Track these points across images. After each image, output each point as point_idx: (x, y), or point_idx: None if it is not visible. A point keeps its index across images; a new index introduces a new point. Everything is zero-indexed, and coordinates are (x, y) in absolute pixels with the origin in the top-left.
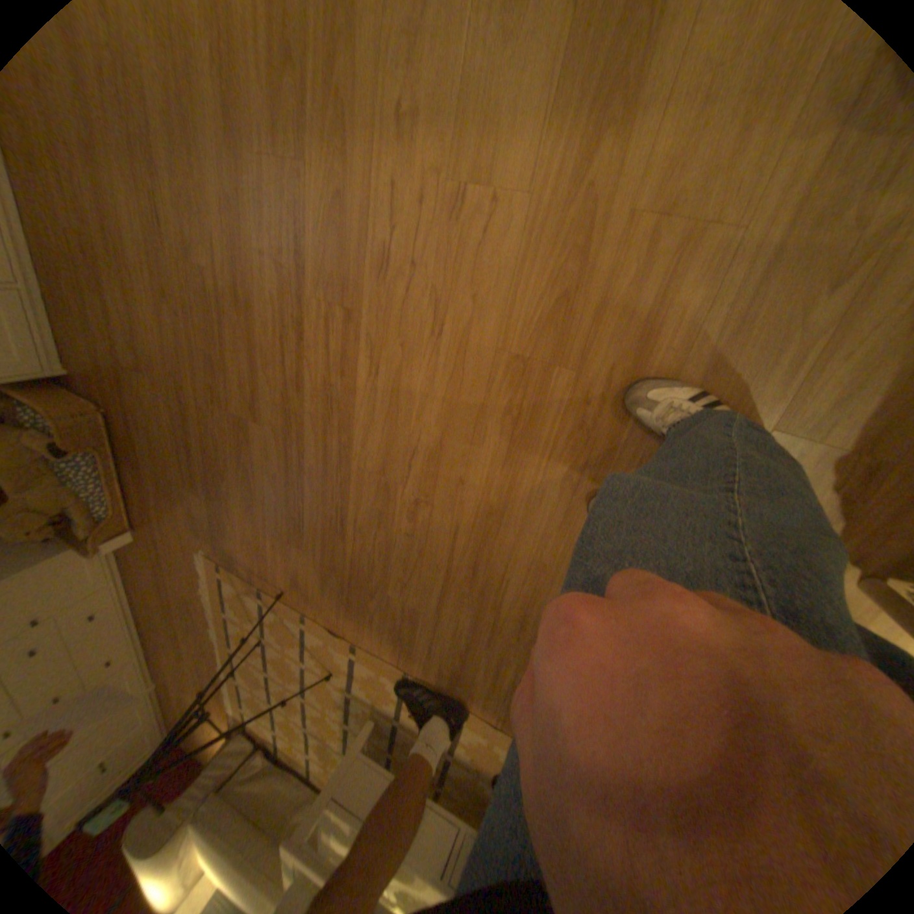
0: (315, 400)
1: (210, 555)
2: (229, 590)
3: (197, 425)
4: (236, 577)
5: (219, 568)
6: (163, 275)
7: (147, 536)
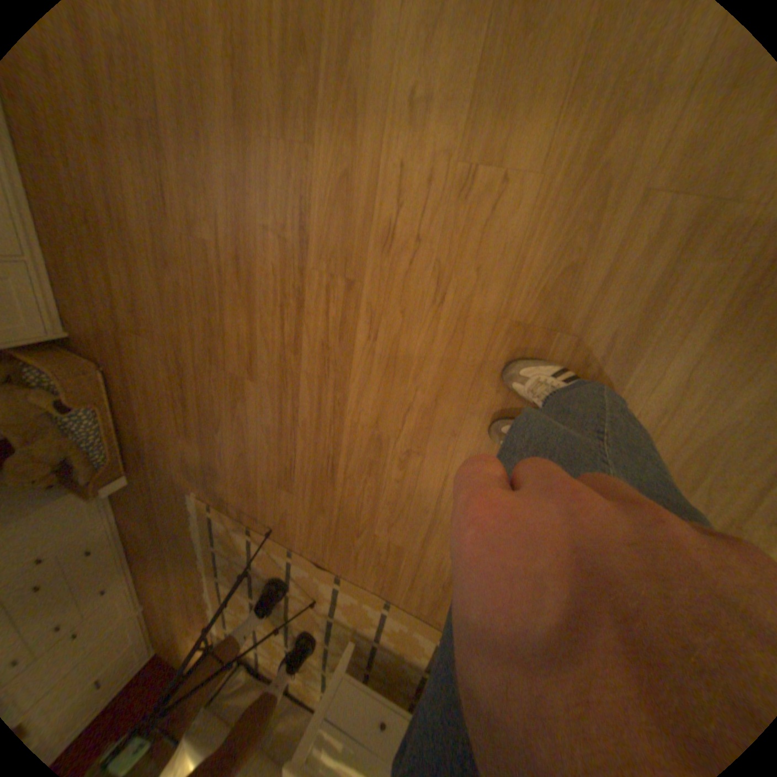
0: (312, 361)
1: (202, 497)
2: (219, 527)
3: (195, 382)
4: (226, 516)
5: (210, 508)
6: (167, 248)
7: (141, 480)
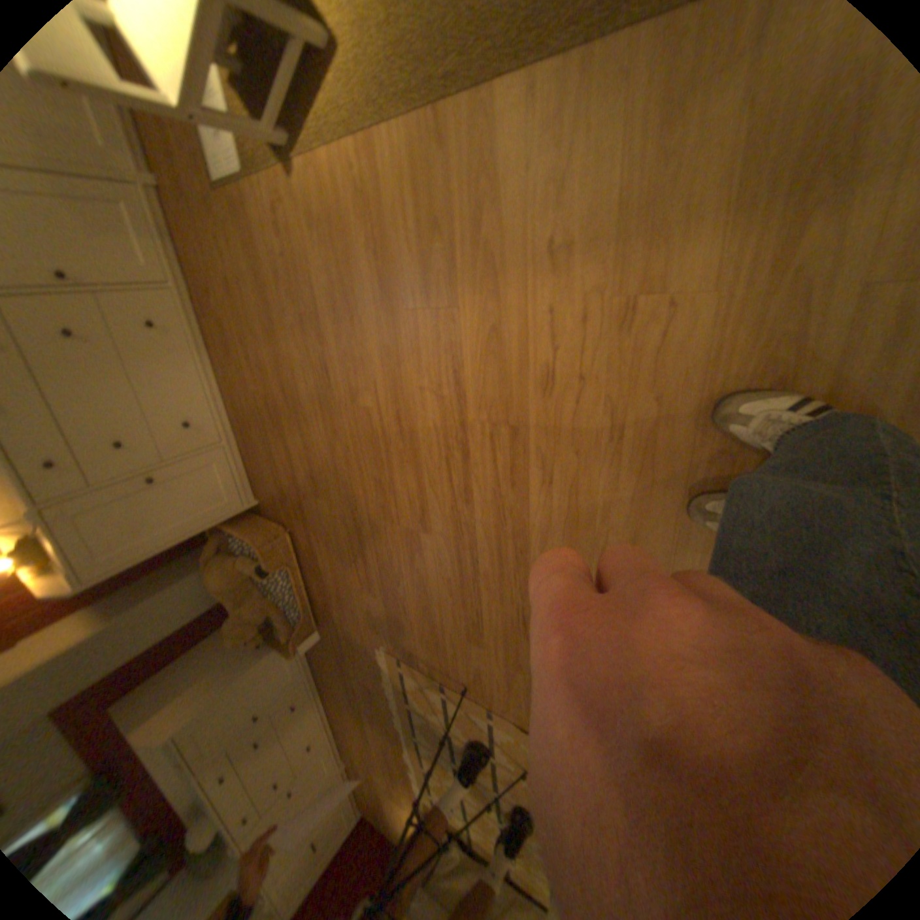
0: (486, 509)
1: (391, 651)
2: (412, 683)
3: (372, 538)
4: (417, 672)
5: (401, 663)
6: (334, 418)
7: (332, 634)
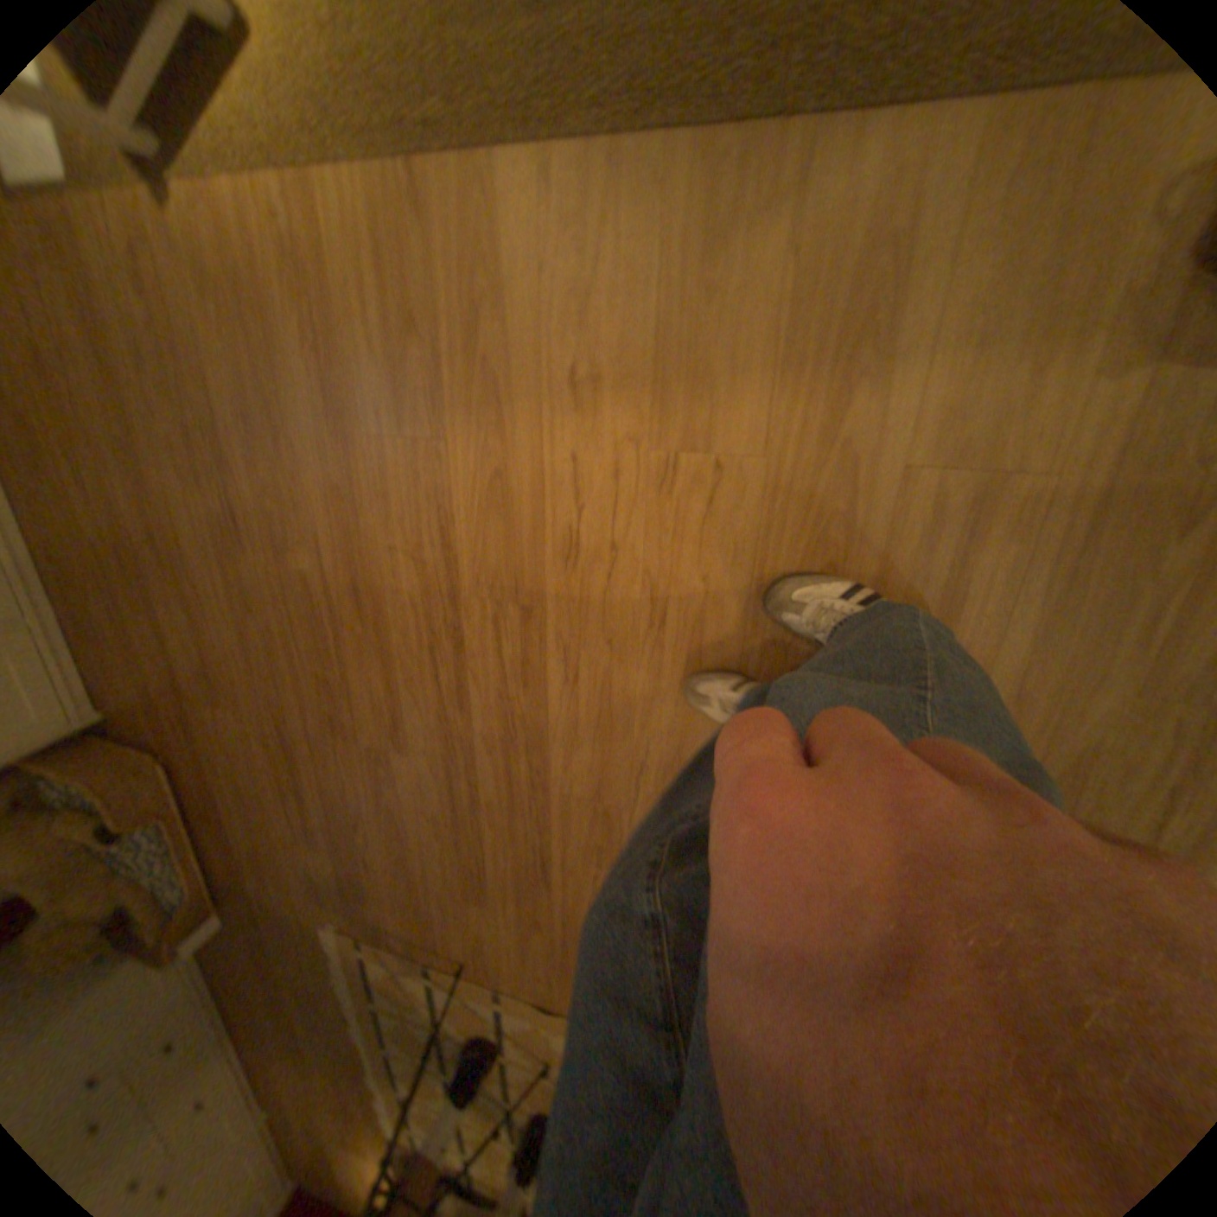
0: (489, 717)
1: (347, 929)
2: (380, 972)
3: (313, 765)
4: (389, 954)
5: (362, 945)
6: (248, 587)
7: (245, 916)
